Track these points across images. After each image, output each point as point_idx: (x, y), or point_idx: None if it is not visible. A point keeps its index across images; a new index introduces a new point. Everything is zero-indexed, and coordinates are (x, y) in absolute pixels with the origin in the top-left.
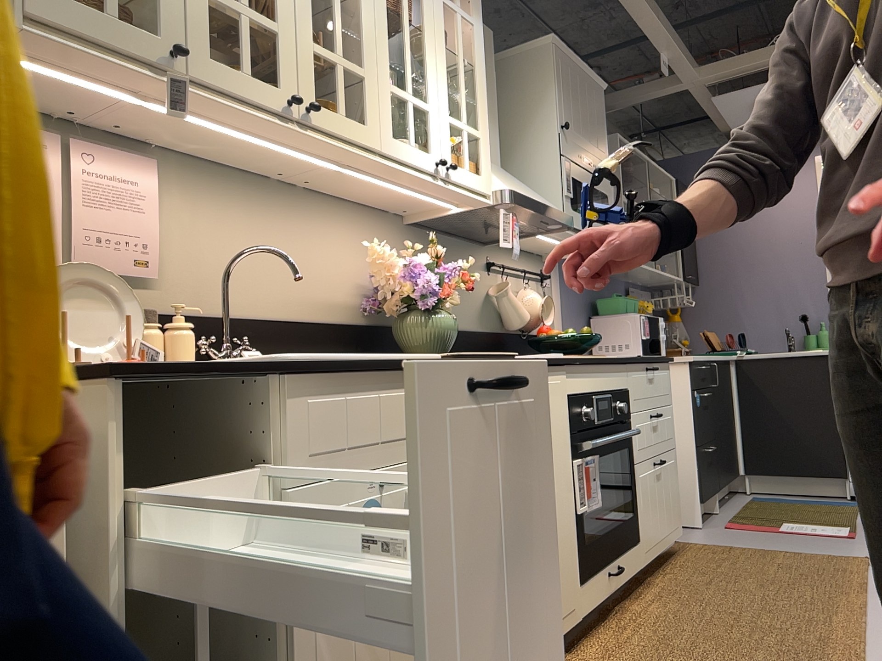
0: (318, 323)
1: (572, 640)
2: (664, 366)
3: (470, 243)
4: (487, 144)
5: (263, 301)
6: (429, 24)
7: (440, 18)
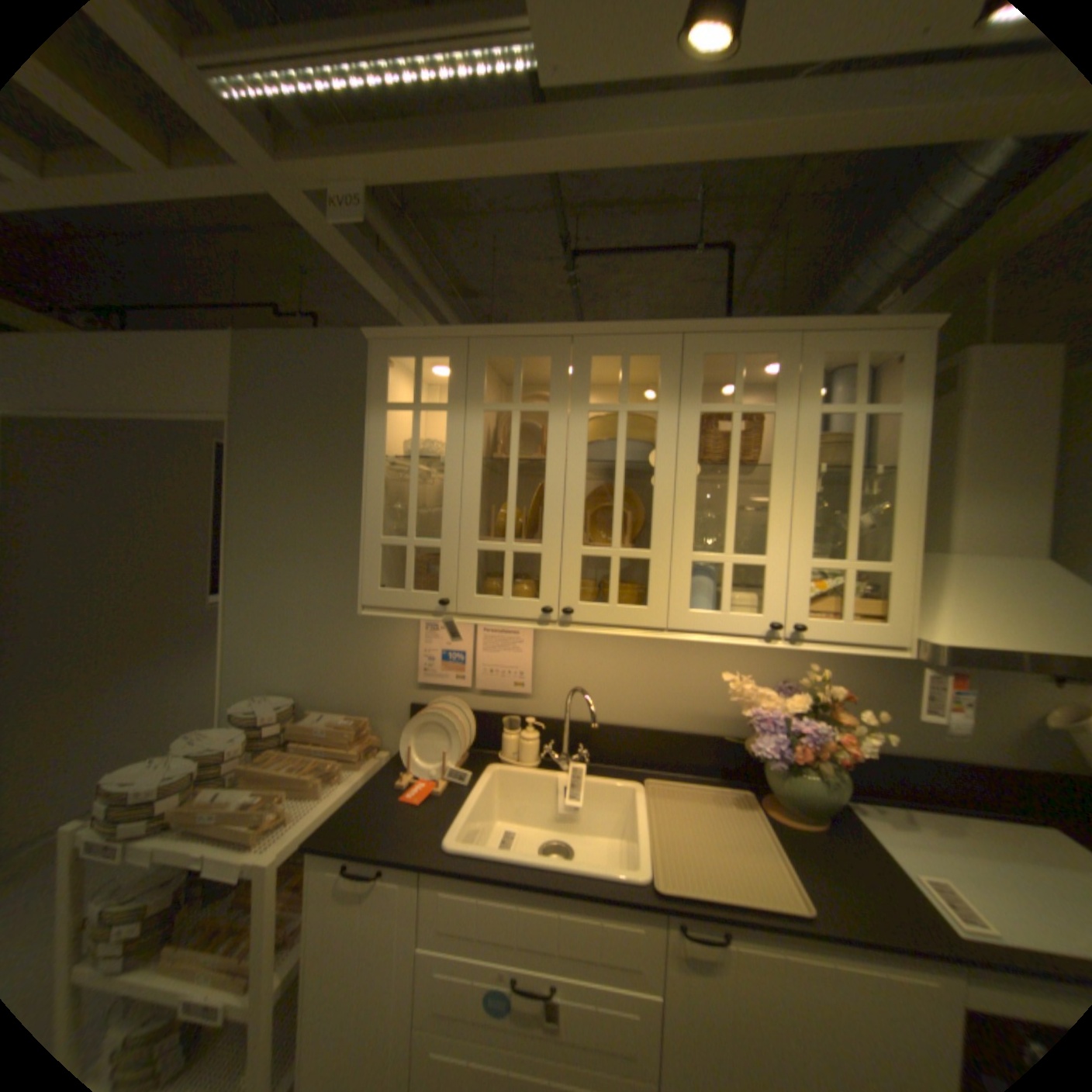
0: (686, 734)
1: None
2: None
3: None
4: (909, 578)
5: (625, 711)
6: (782, 456)
7: (811, 437)
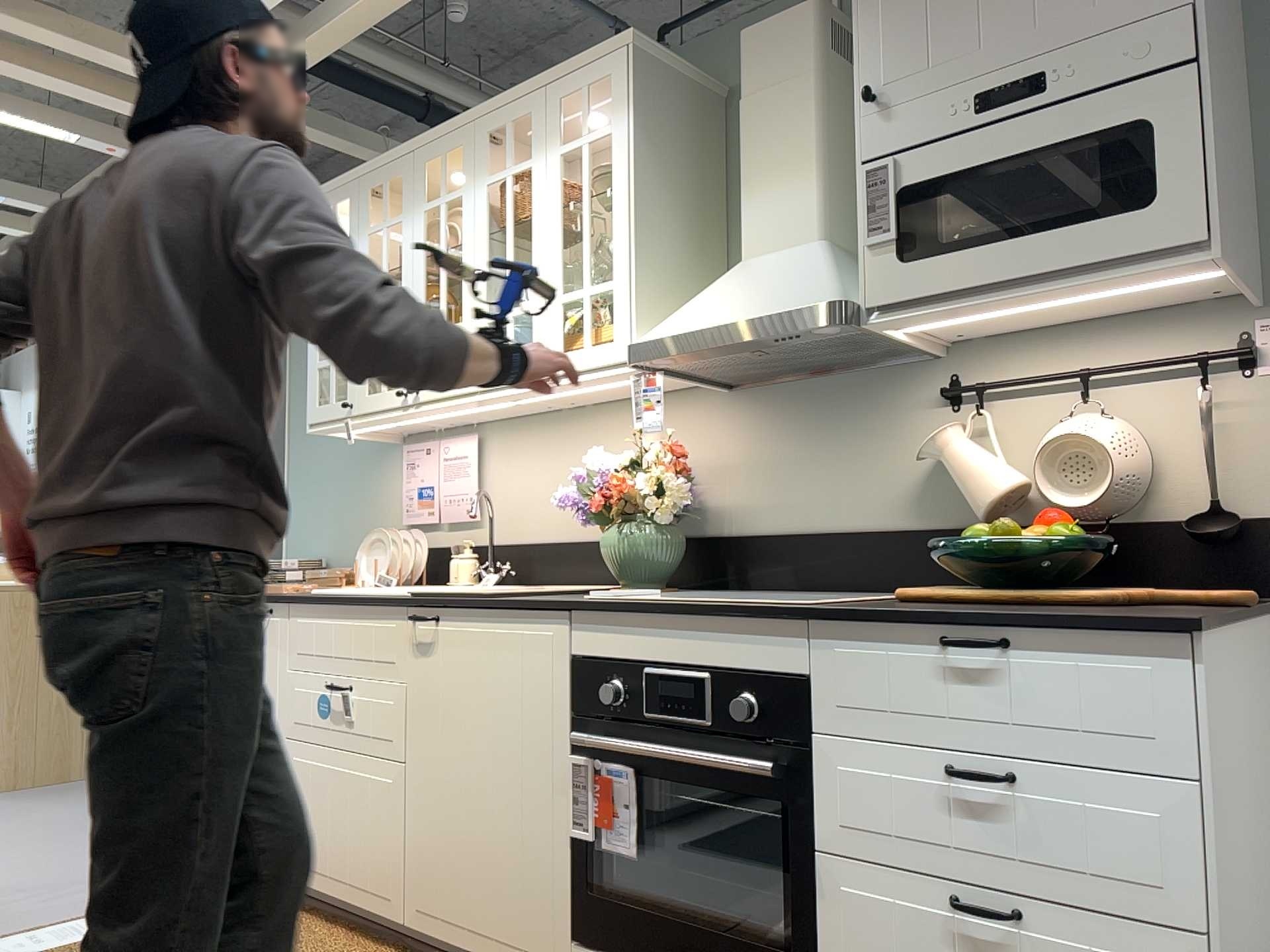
0: (597, 541)
1: None
2: (1112, 643)
3: (885, 367)
4: (622, 289)
5: (551, 526)
6: (536, 205)
7: (553, 181)
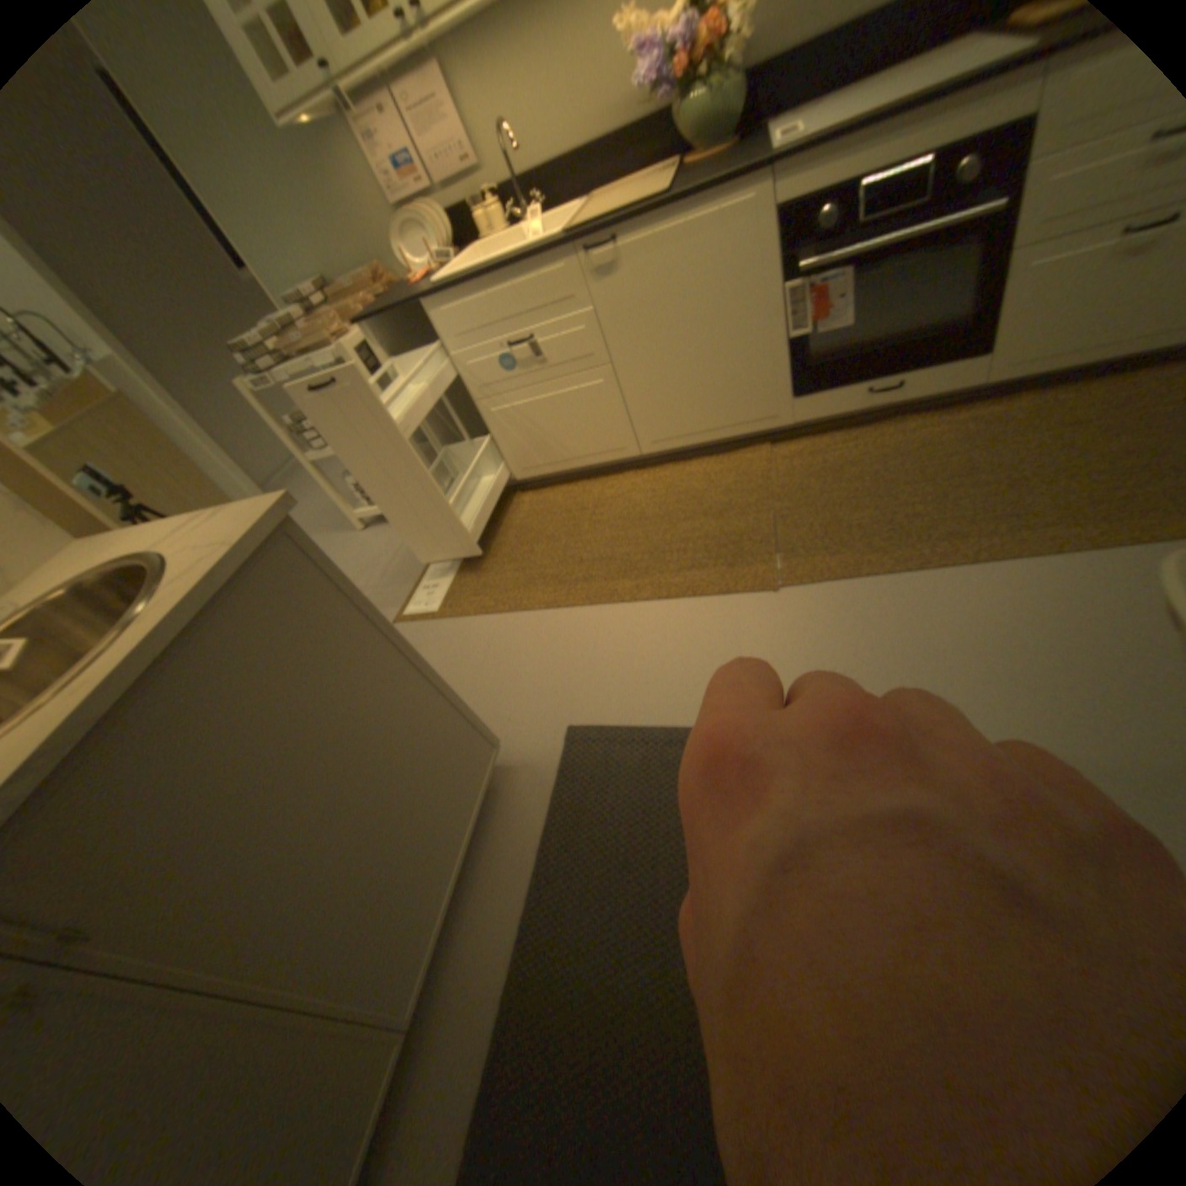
0: (618, 127)
1: (807, 431)
2: None
3: None
4: None
5: (560, 133)
6: None
7: None
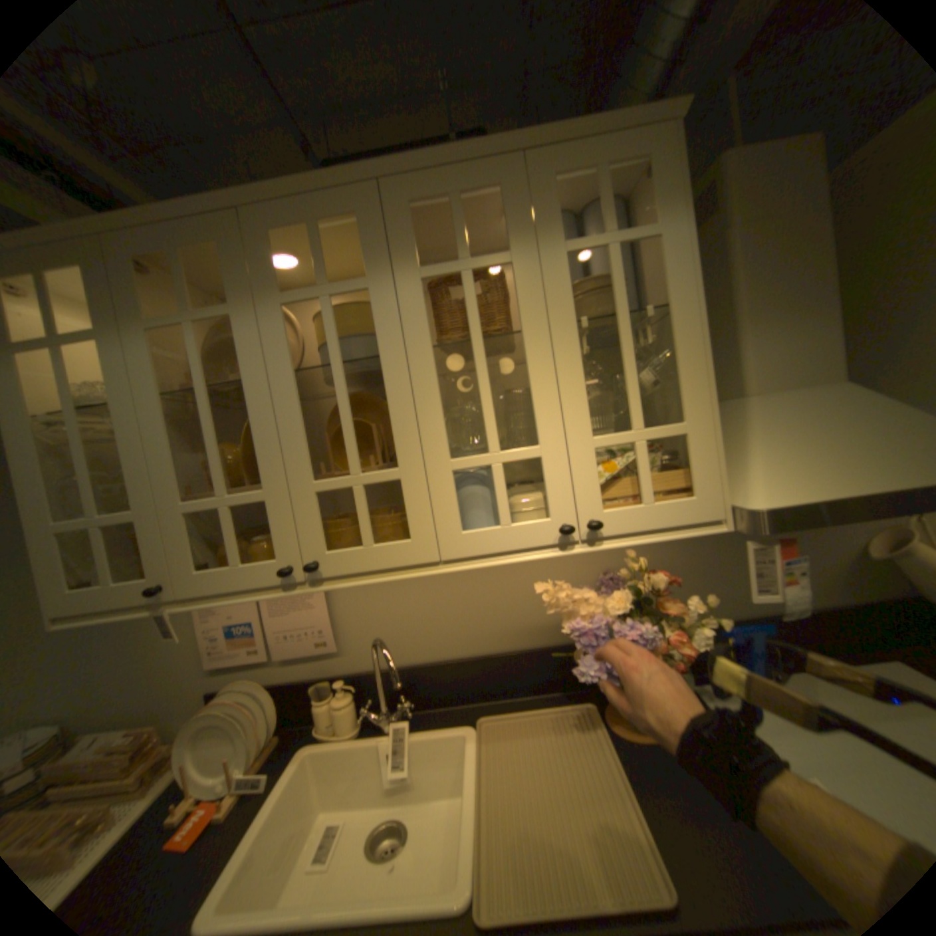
0: (514, 654)
1: None
2: None
3: None
4: (707, 437)
5: (445, 644)
6: (531, 316)
7: (560, 285)
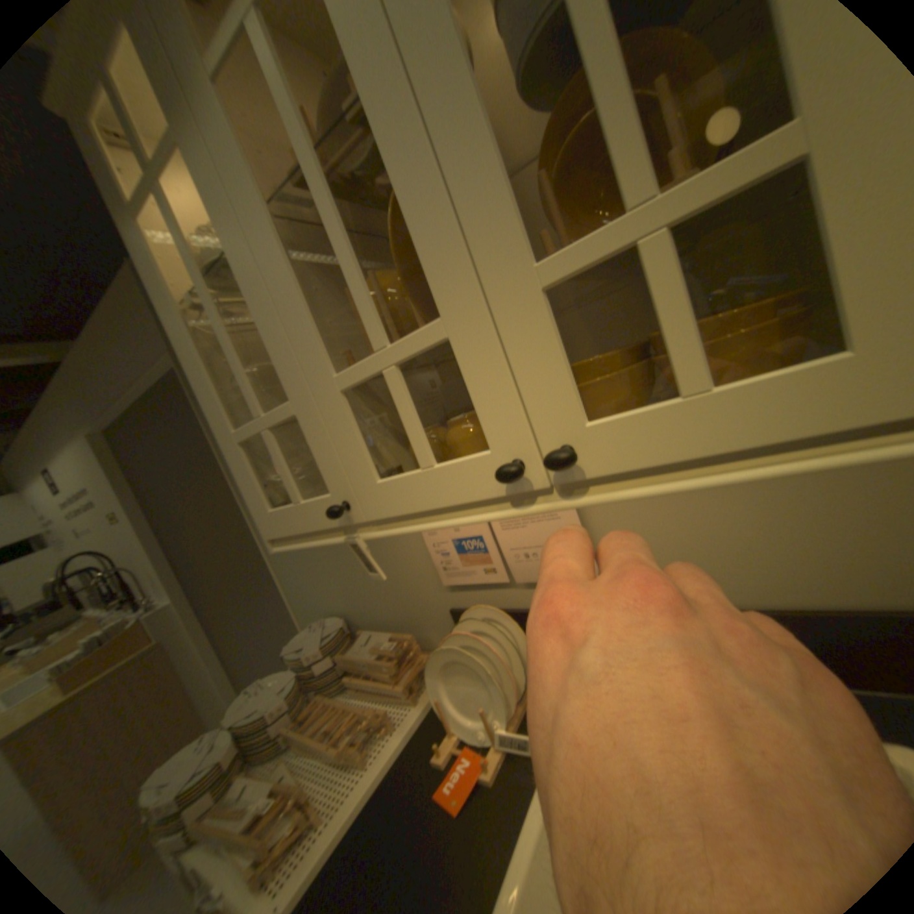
0: None
1: None
2: None
3: None
4: None
5: (812, 584)
6: None
7: None
